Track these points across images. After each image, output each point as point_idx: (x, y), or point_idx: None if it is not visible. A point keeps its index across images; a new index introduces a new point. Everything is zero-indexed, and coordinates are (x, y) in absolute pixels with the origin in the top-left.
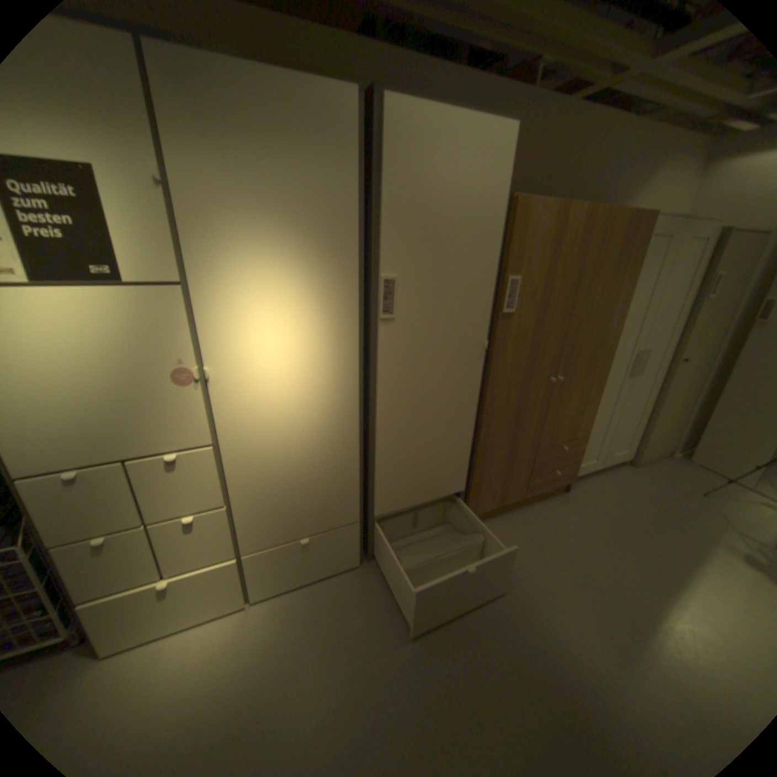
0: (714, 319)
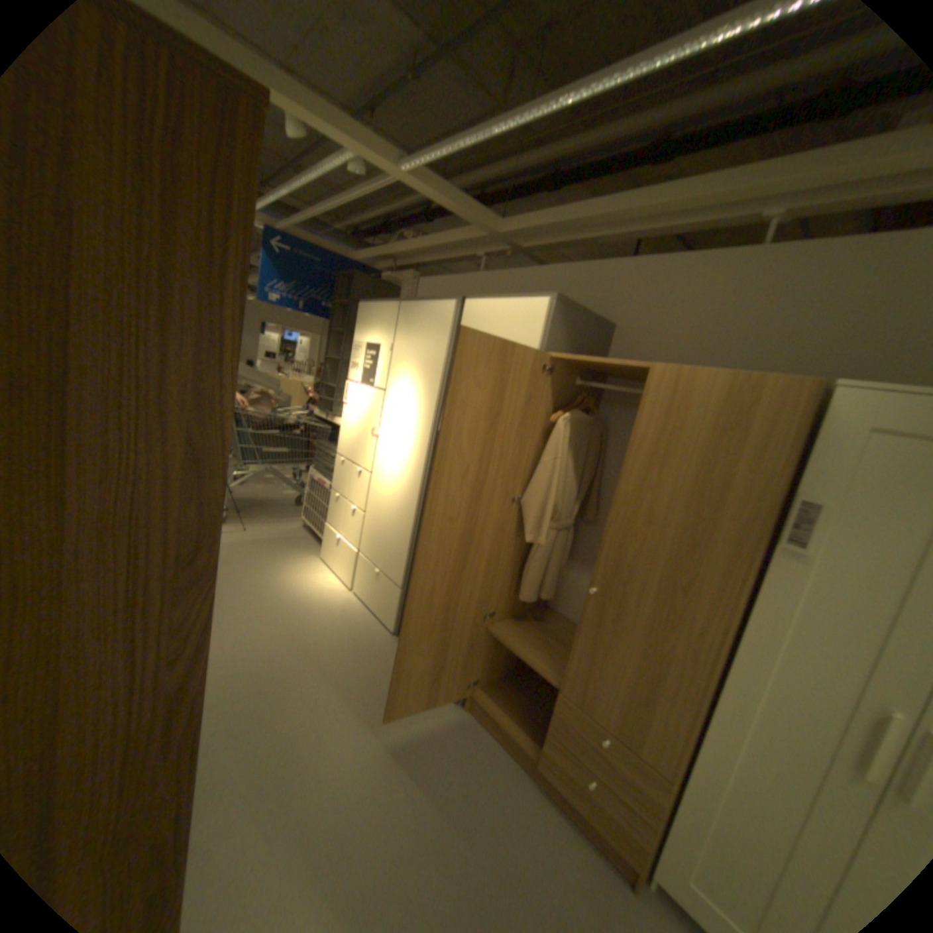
0: None
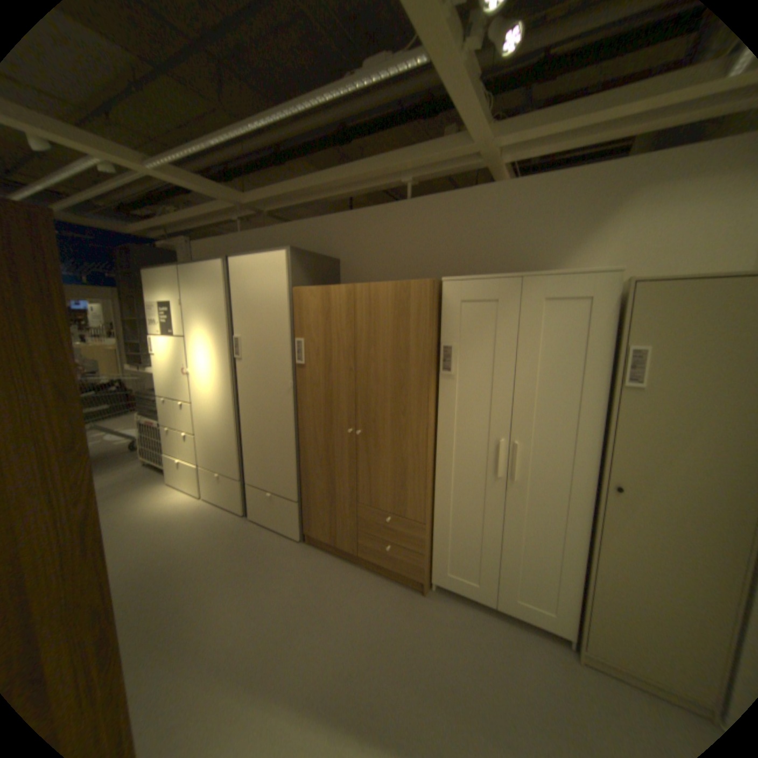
0: (685, 429)
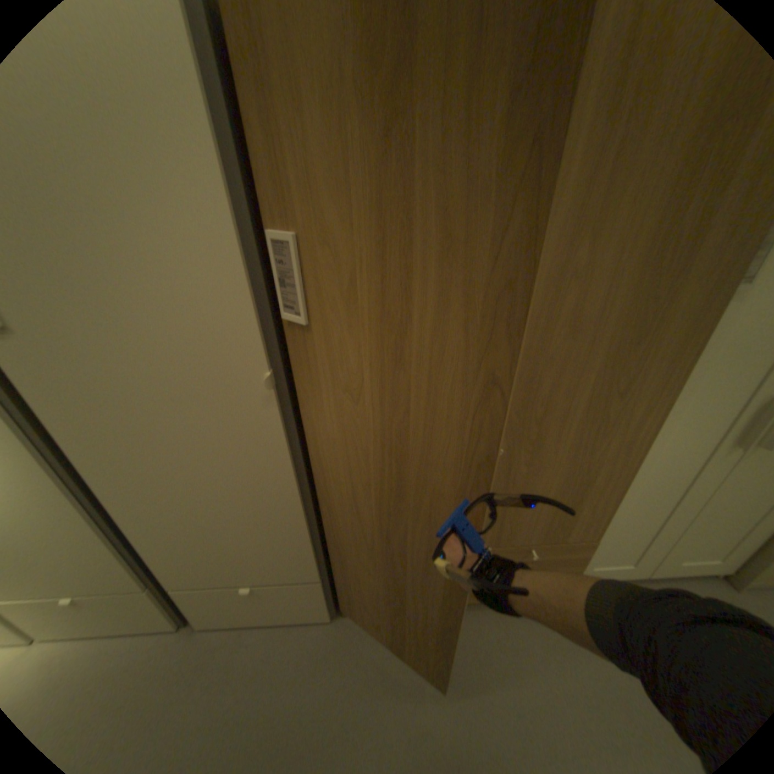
0: None
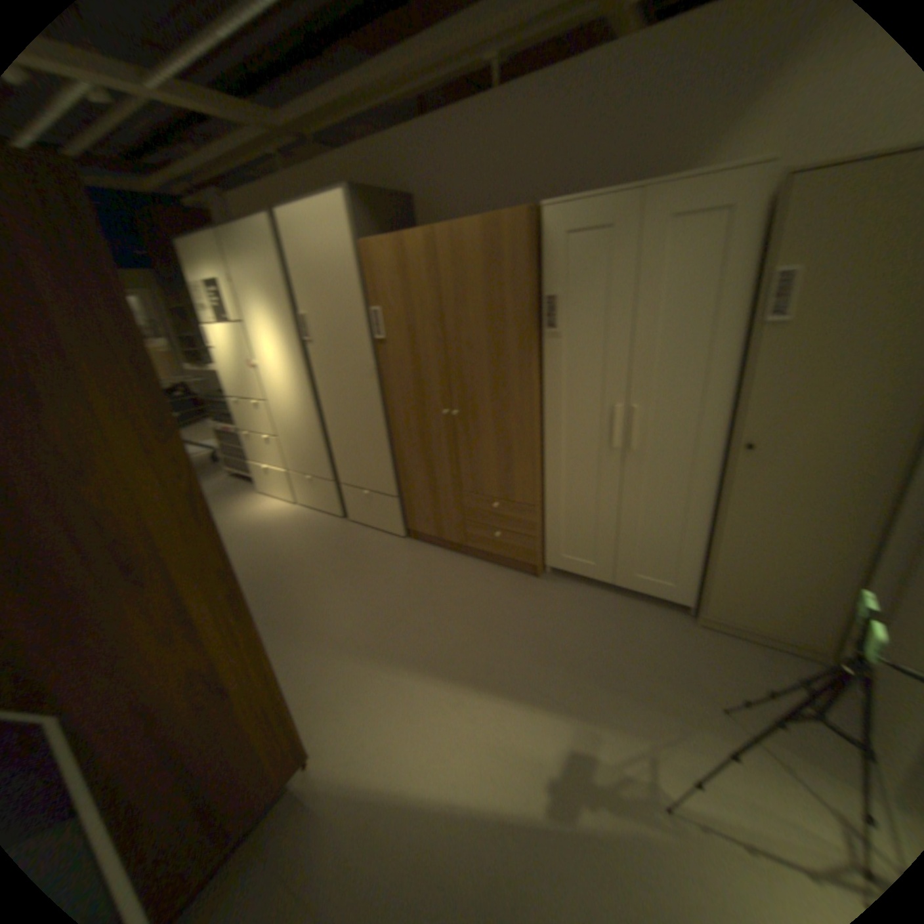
0: (831, 367)
